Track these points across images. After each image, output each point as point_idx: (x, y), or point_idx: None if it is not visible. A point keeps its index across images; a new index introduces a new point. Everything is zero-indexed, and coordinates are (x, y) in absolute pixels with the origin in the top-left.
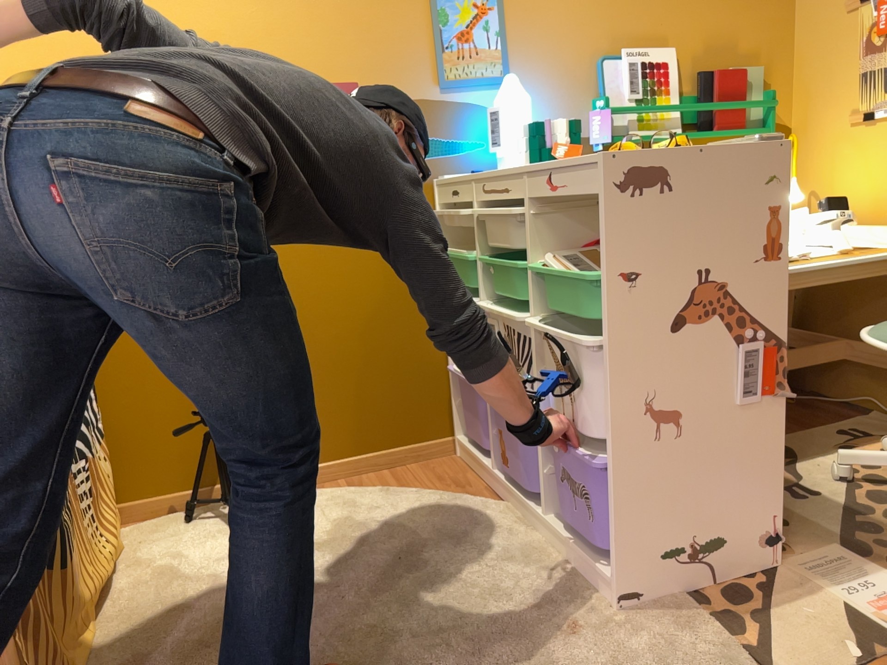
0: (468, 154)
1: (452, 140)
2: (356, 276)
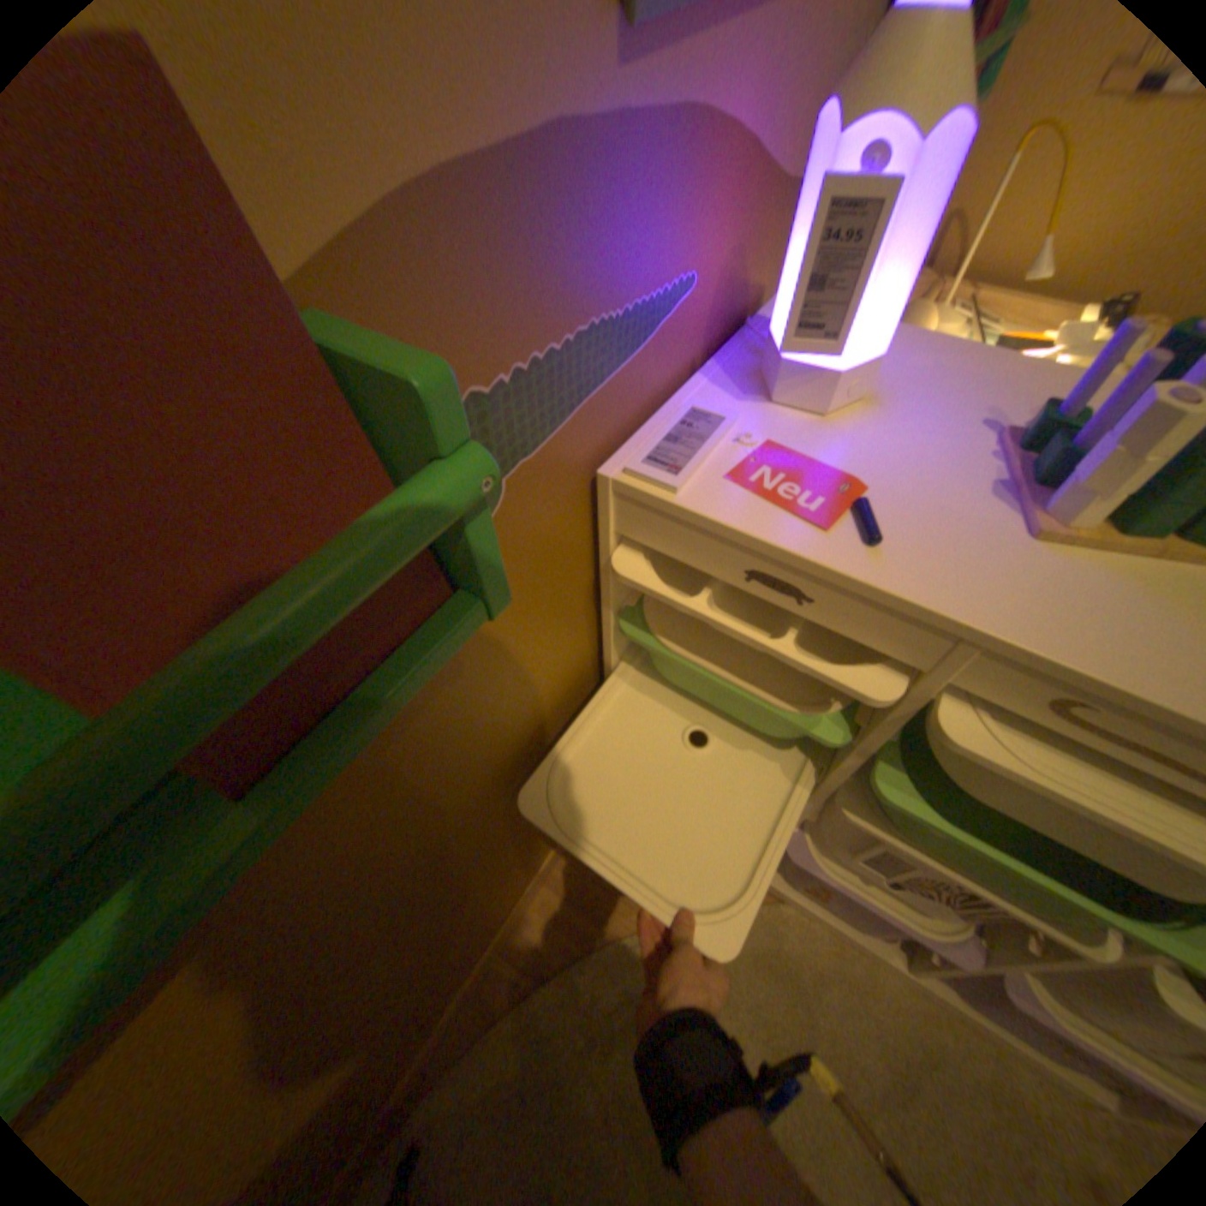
0: (663, 333)
1: (638, 297)
2: (455, 806)
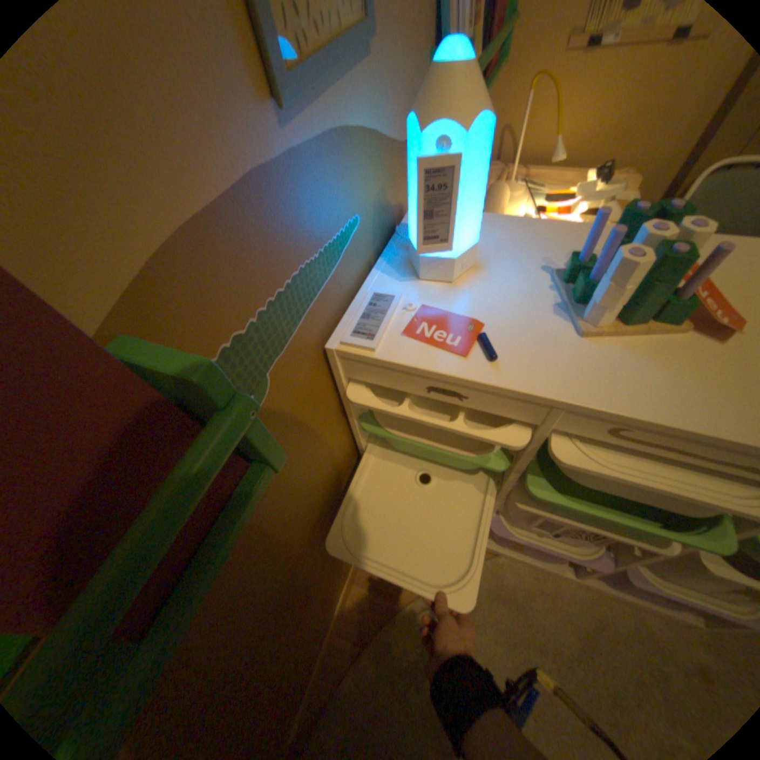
0: (346, 254)
1: (325, 242)
2: (284, 564)
